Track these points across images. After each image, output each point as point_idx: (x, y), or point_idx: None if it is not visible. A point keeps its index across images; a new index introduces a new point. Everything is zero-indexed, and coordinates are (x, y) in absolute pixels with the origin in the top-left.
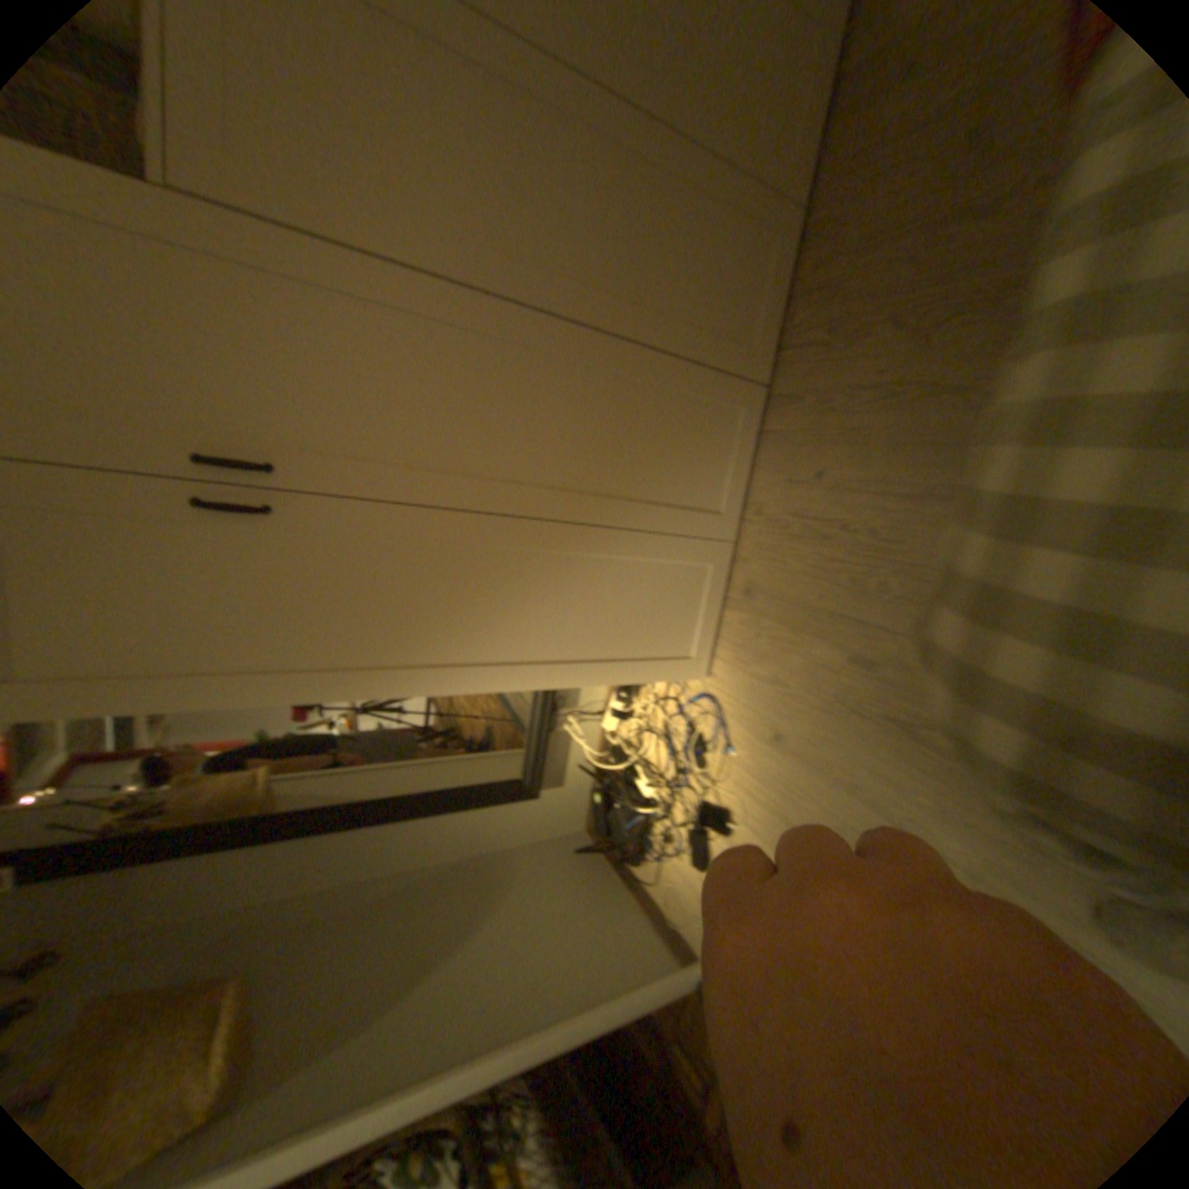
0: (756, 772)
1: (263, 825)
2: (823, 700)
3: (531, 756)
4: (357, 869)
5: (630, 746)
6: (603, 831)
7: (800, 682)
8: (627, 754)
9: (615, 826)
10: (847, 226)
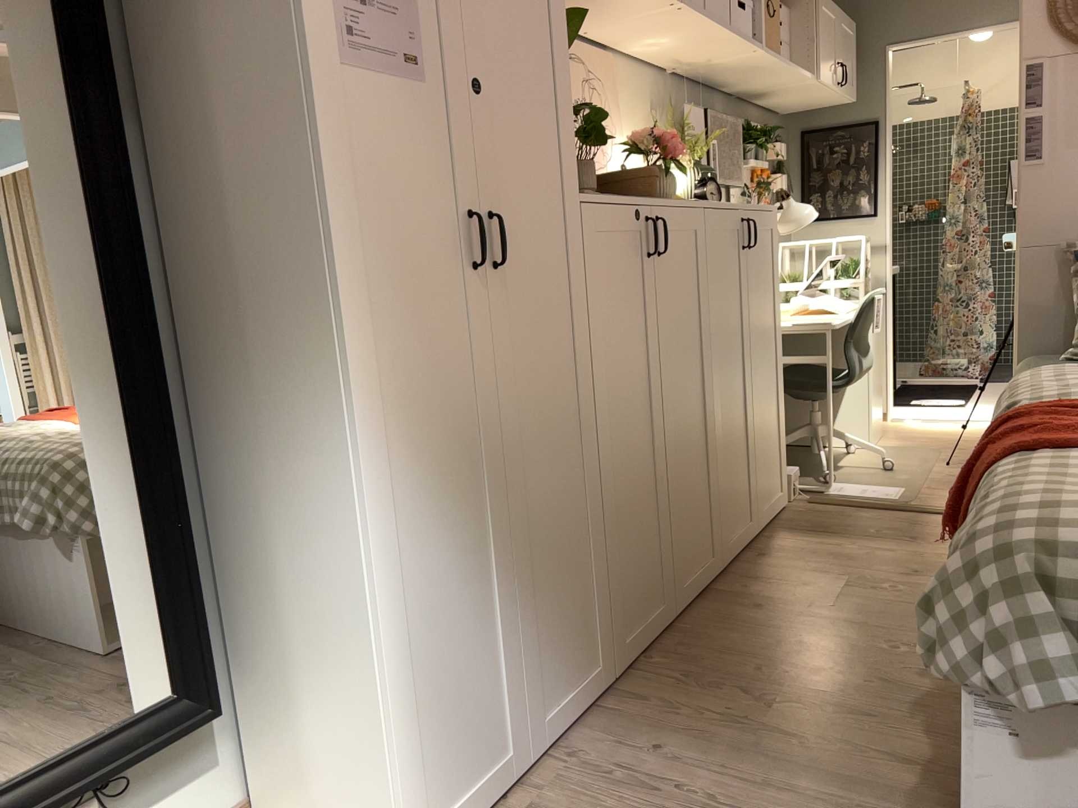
0: None
1: None
2: None
3: None
4: None
5: None
6: None
7: None
8: None
9: None
10: (704, 642)
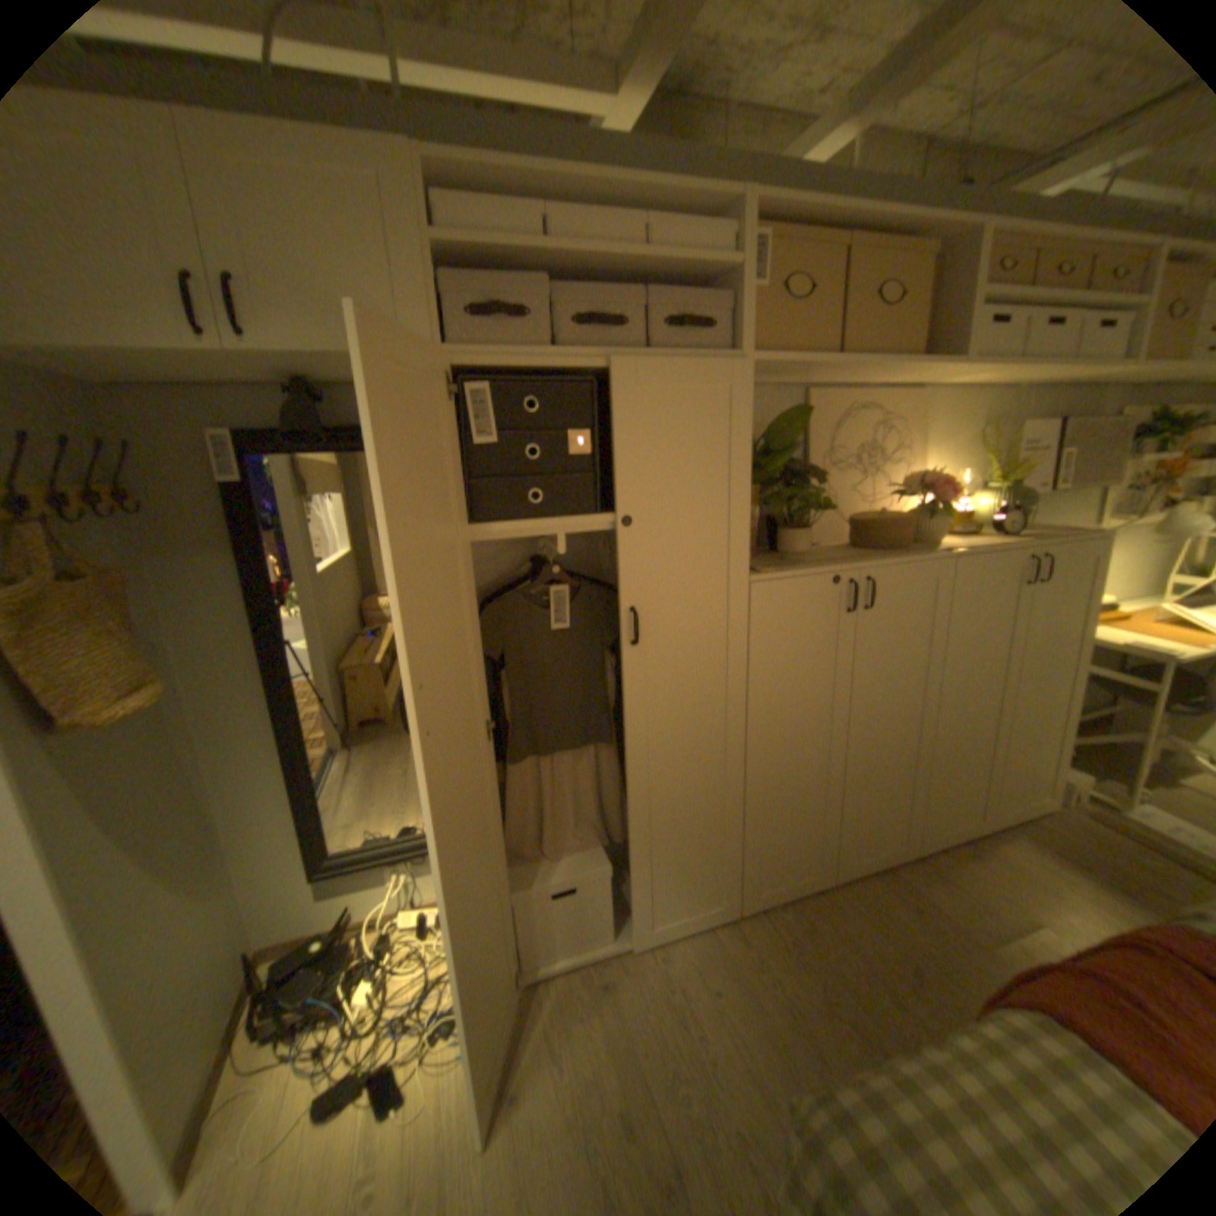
0: (458, 1103)
1: (271, 646)
2: (569, 1119)
3: (354, 857)
4: (201, 732)
5: (390, 955)
6: (273, 976)
7: (569, 1087)
8: (381, 957)
9: (291, 987)
10: (840, 921)
